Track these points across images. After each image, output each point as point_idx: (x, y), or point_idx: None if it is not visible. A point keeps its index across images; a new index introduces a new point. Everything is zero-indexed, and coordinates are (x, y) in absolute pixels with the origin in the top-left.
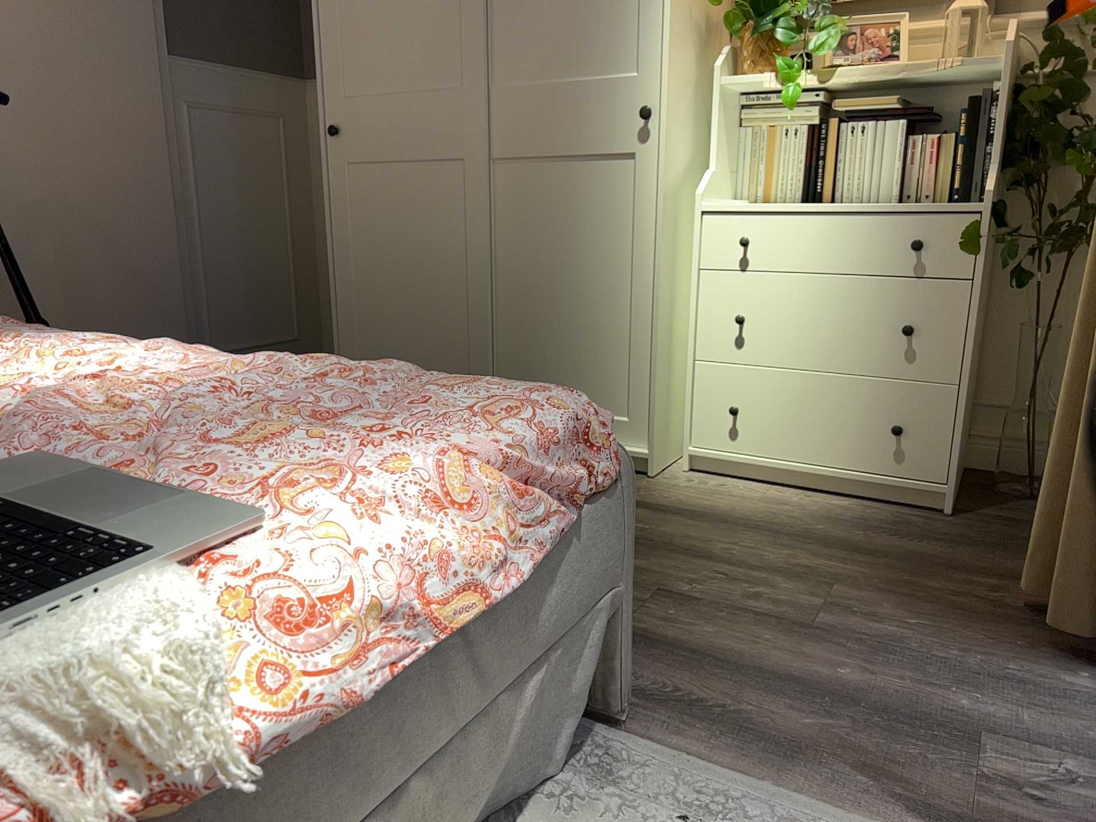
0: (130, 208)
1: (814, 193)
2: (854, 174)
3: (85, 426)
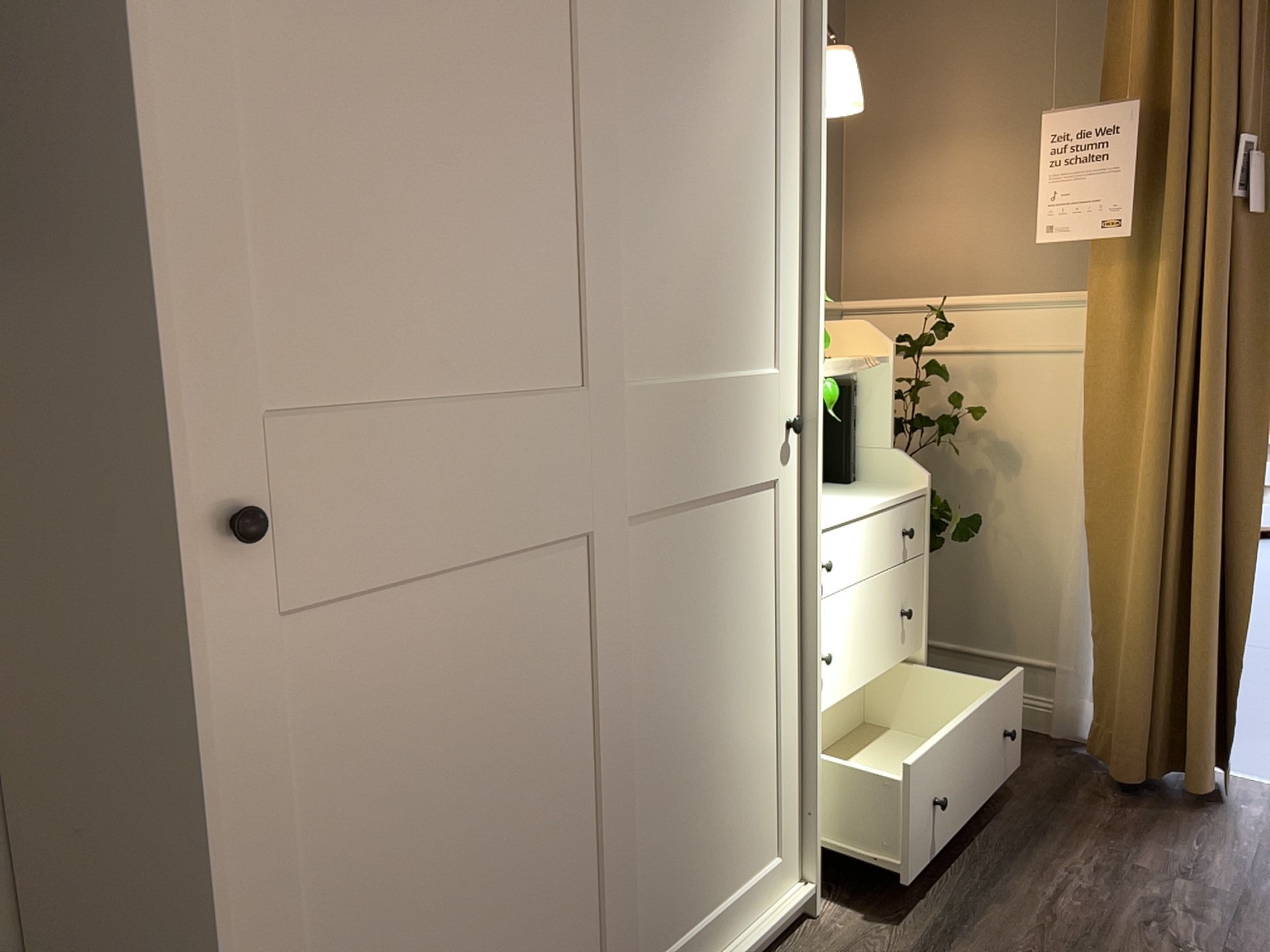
0: None
1: None
2: None
3: None
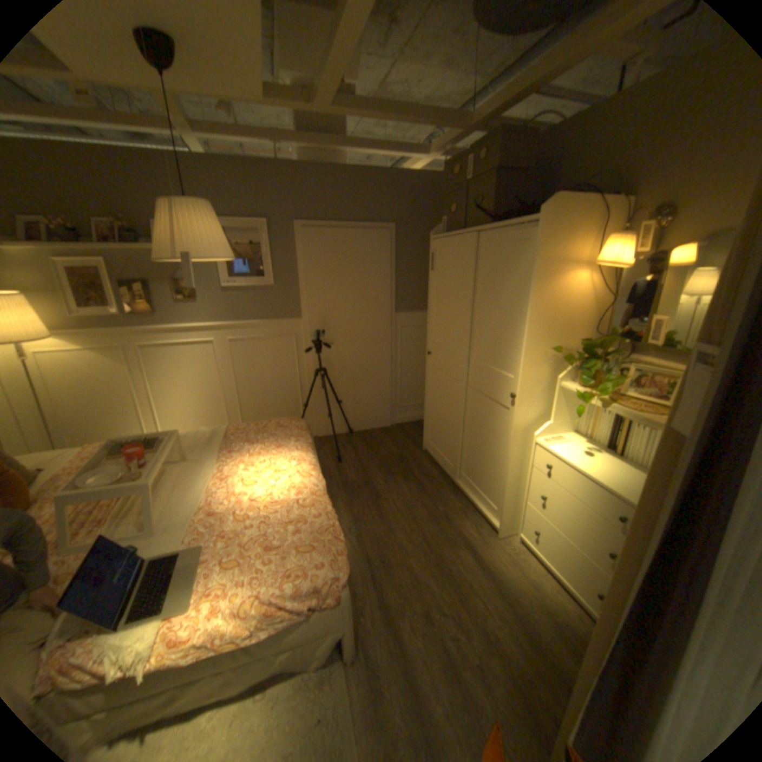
0: (374, 364)
1: (614, 445)
2: (636, 447)
3: (235, 522)
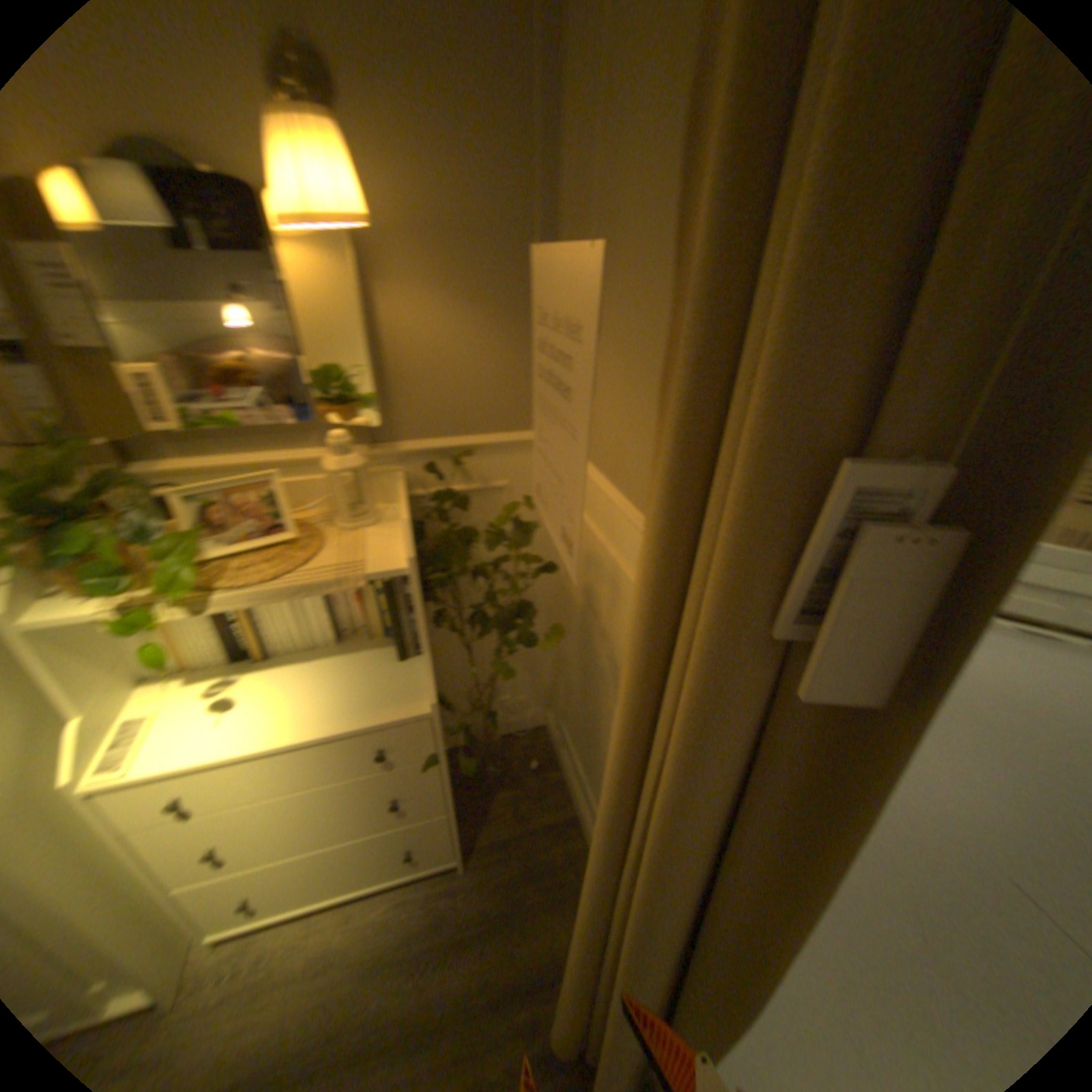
0: None
1: (236, 653)
2: (276, 631)
3: None
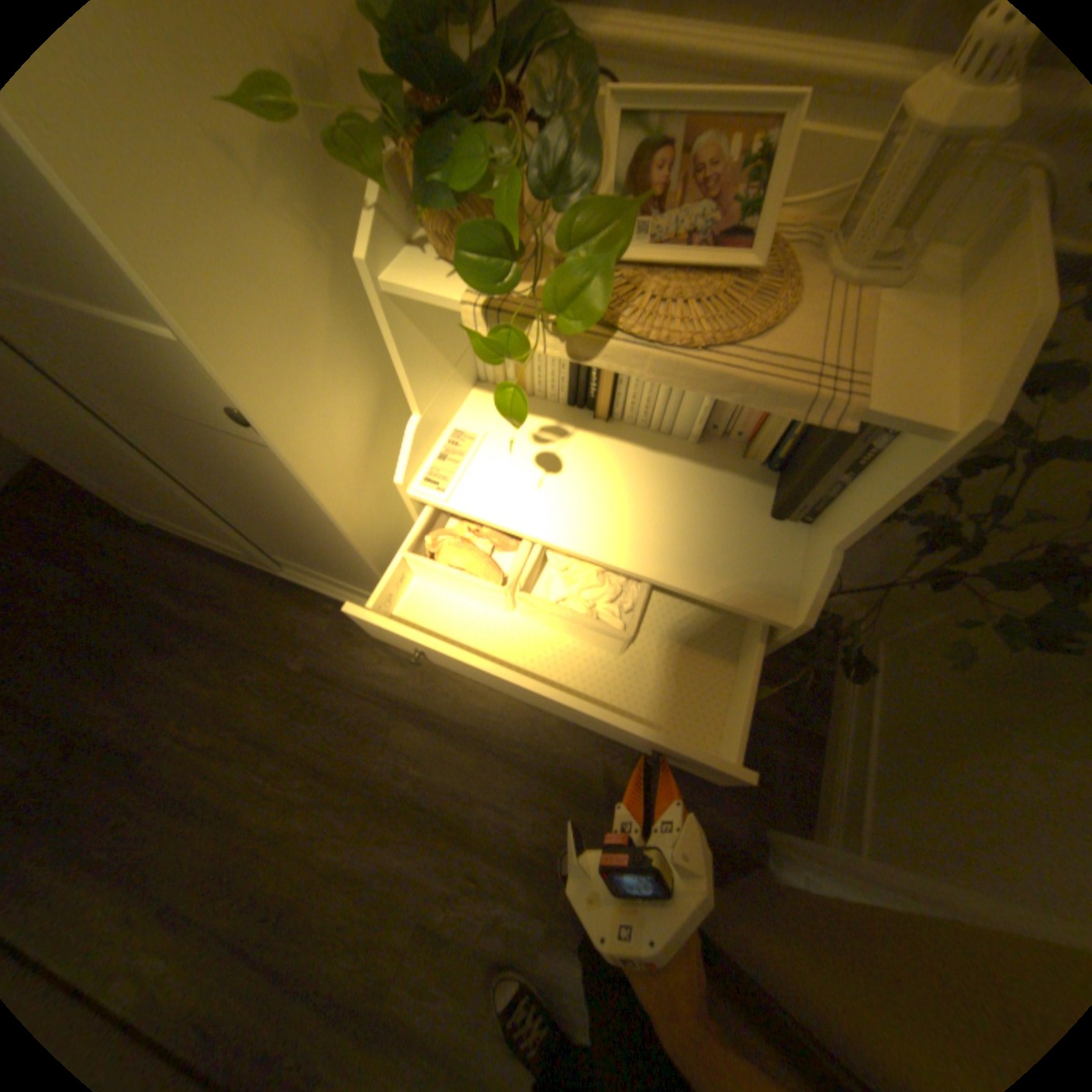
0: None
1: (584, 398)
2: (642, 394)
3: None
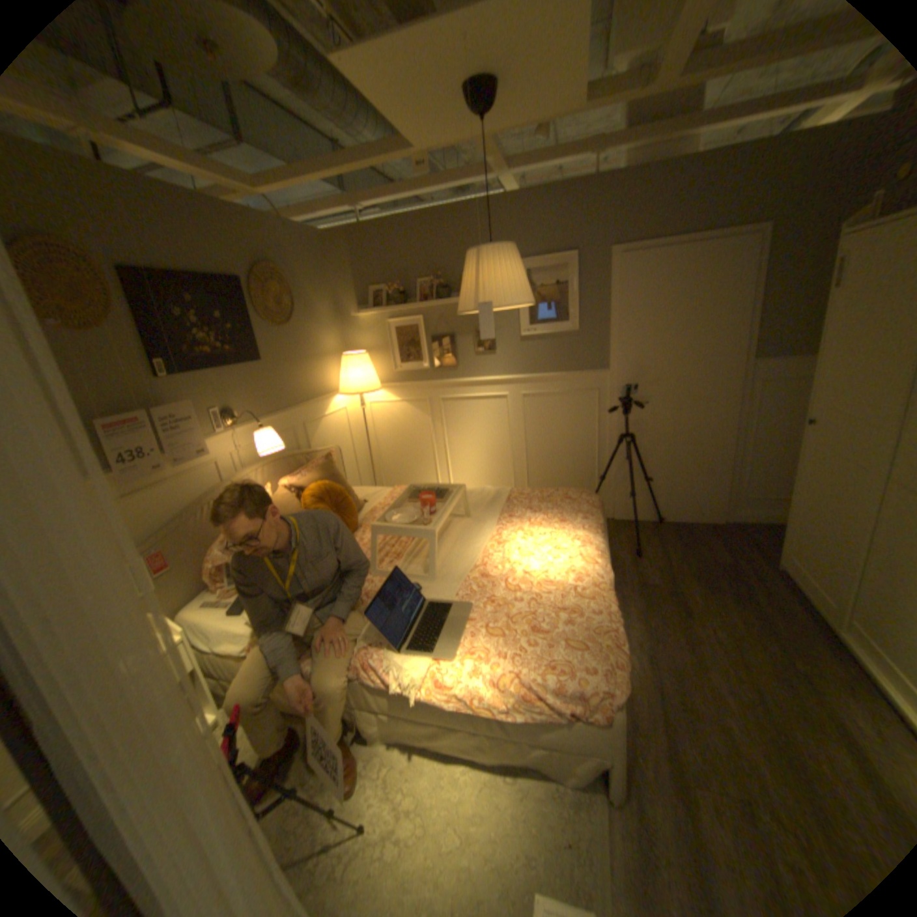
0: (709, 433)
1: None
2: None
3: (506, 591)
